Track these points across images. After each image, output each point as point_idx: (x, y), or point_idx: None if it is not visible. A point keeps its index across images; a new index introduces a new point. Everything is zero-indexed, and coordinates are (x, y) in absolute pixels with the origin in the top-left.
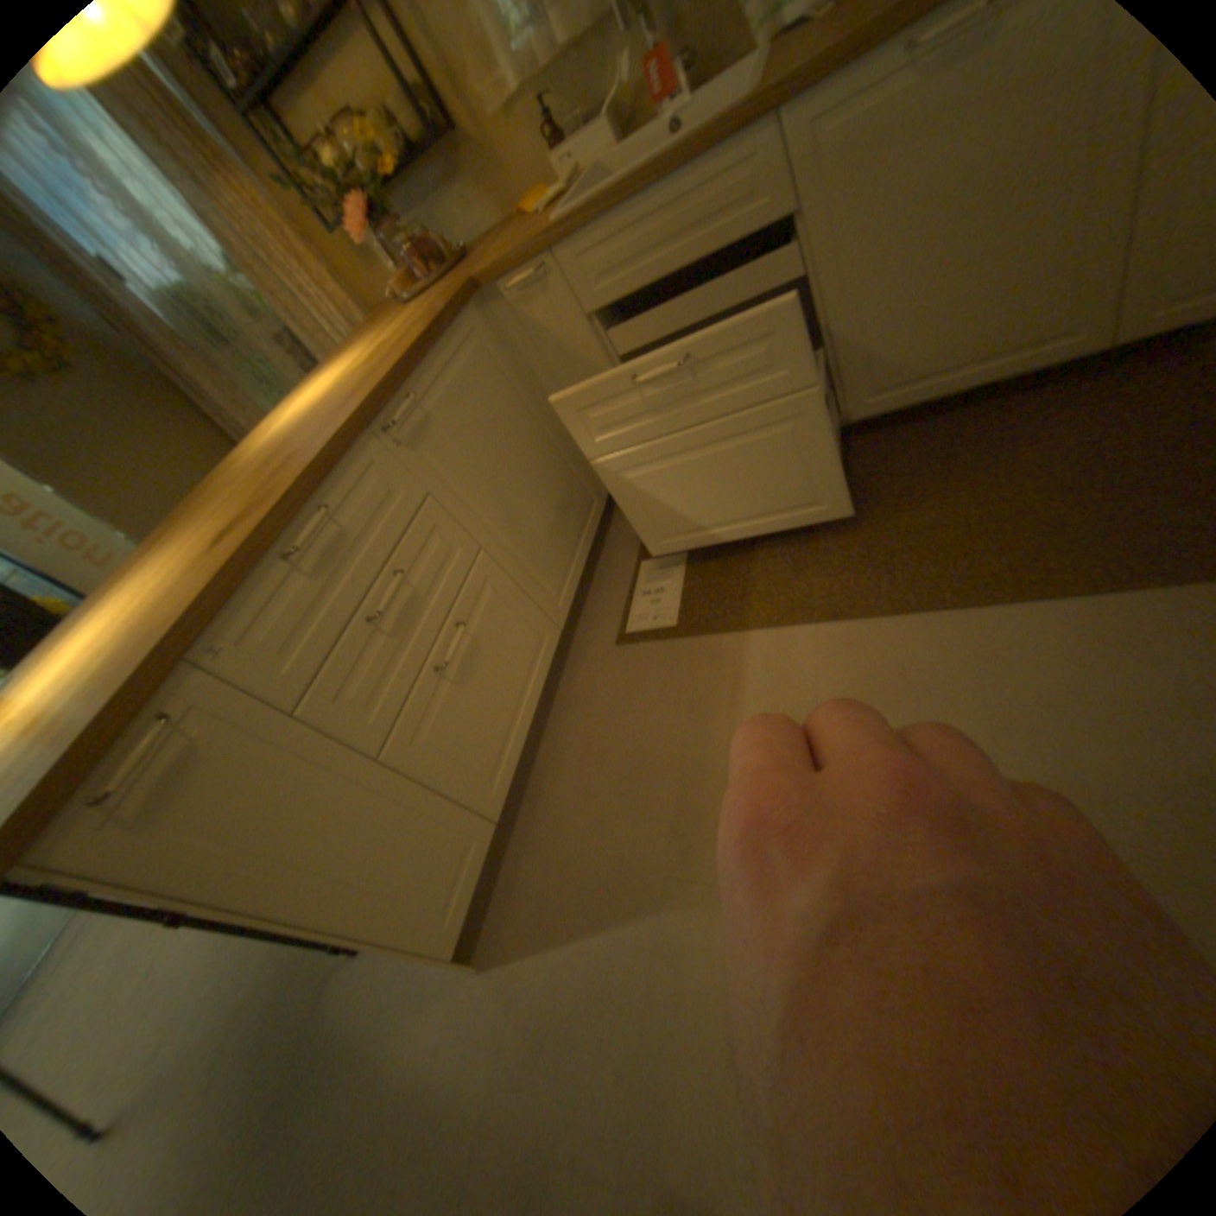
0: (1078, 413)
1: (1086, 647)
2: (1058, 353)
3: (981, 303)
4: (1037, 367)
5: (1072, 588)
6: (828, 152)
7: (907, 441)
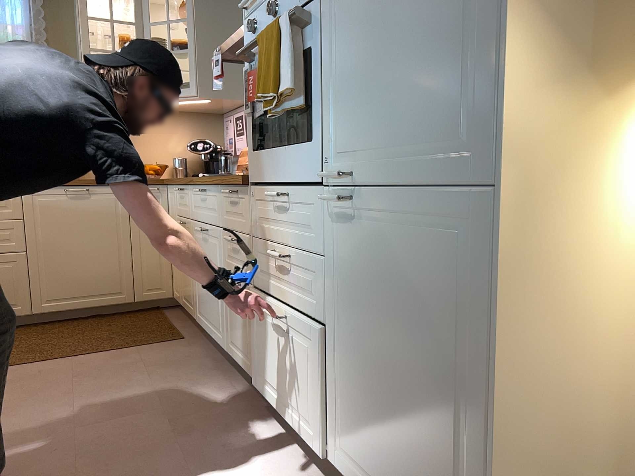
0: (124, 320)
1: (110, 359)
2: (117, 300)
3: (89, 273)
4: (111, 304)
5: (109, 350)
6: (38, 206)
7: (59, 327)
